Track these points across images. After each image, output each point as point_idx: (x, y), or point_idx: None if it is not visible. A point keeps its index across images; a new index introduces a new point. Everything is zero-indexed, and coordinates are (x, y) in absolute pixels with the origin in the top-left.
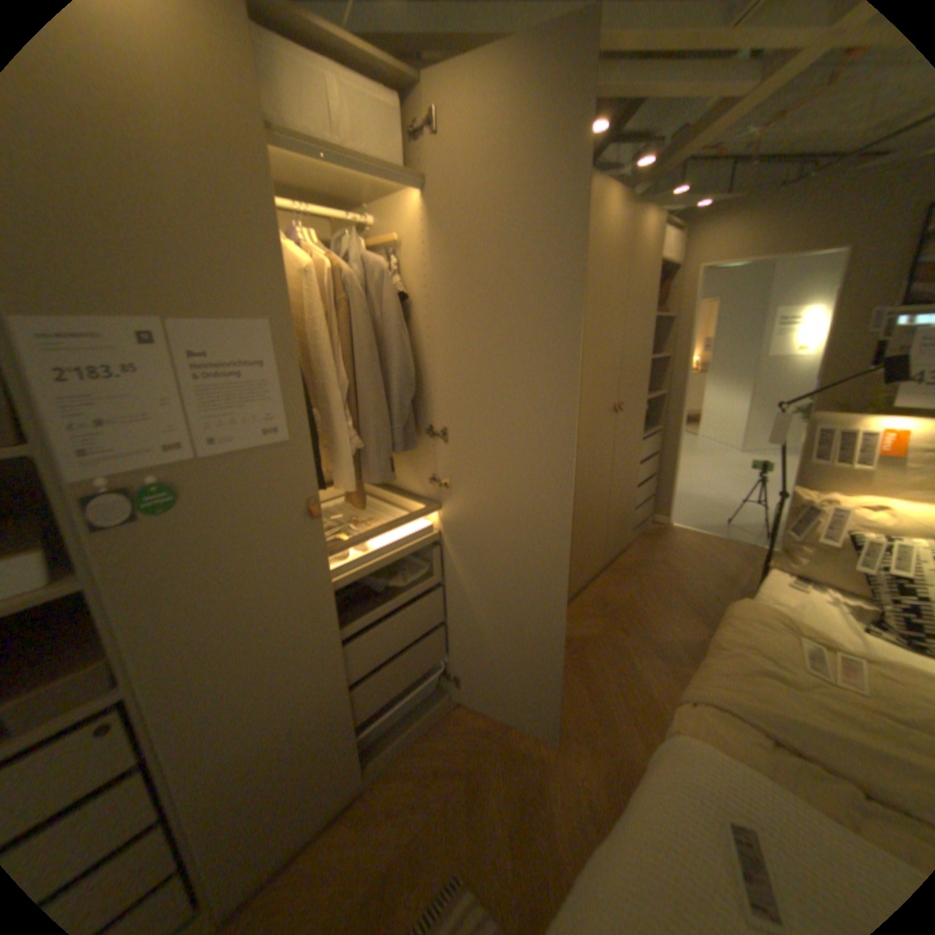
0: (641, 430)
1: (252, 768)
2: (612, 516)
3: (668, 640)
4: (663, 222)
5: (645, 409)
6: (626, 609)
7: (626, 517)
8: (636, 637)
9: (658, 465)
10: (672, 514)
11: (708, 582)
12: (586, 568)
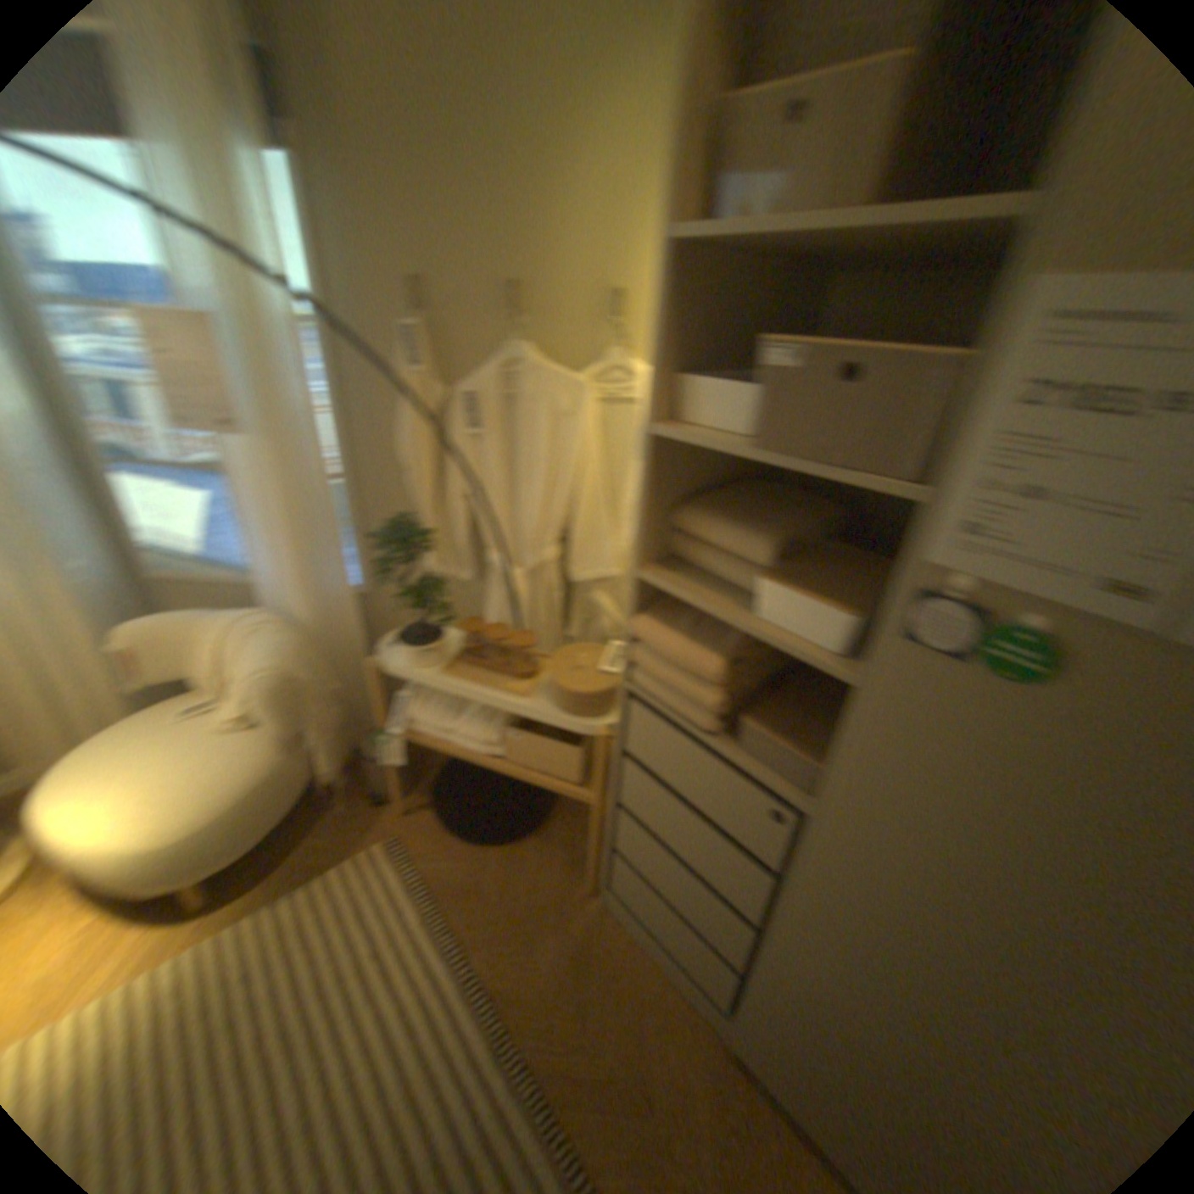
0: None
1: (843, 1033)
2: None
3: None
4: None
5: None
6: None
7: None
8: None
9: None
10: None
11: None
12: None
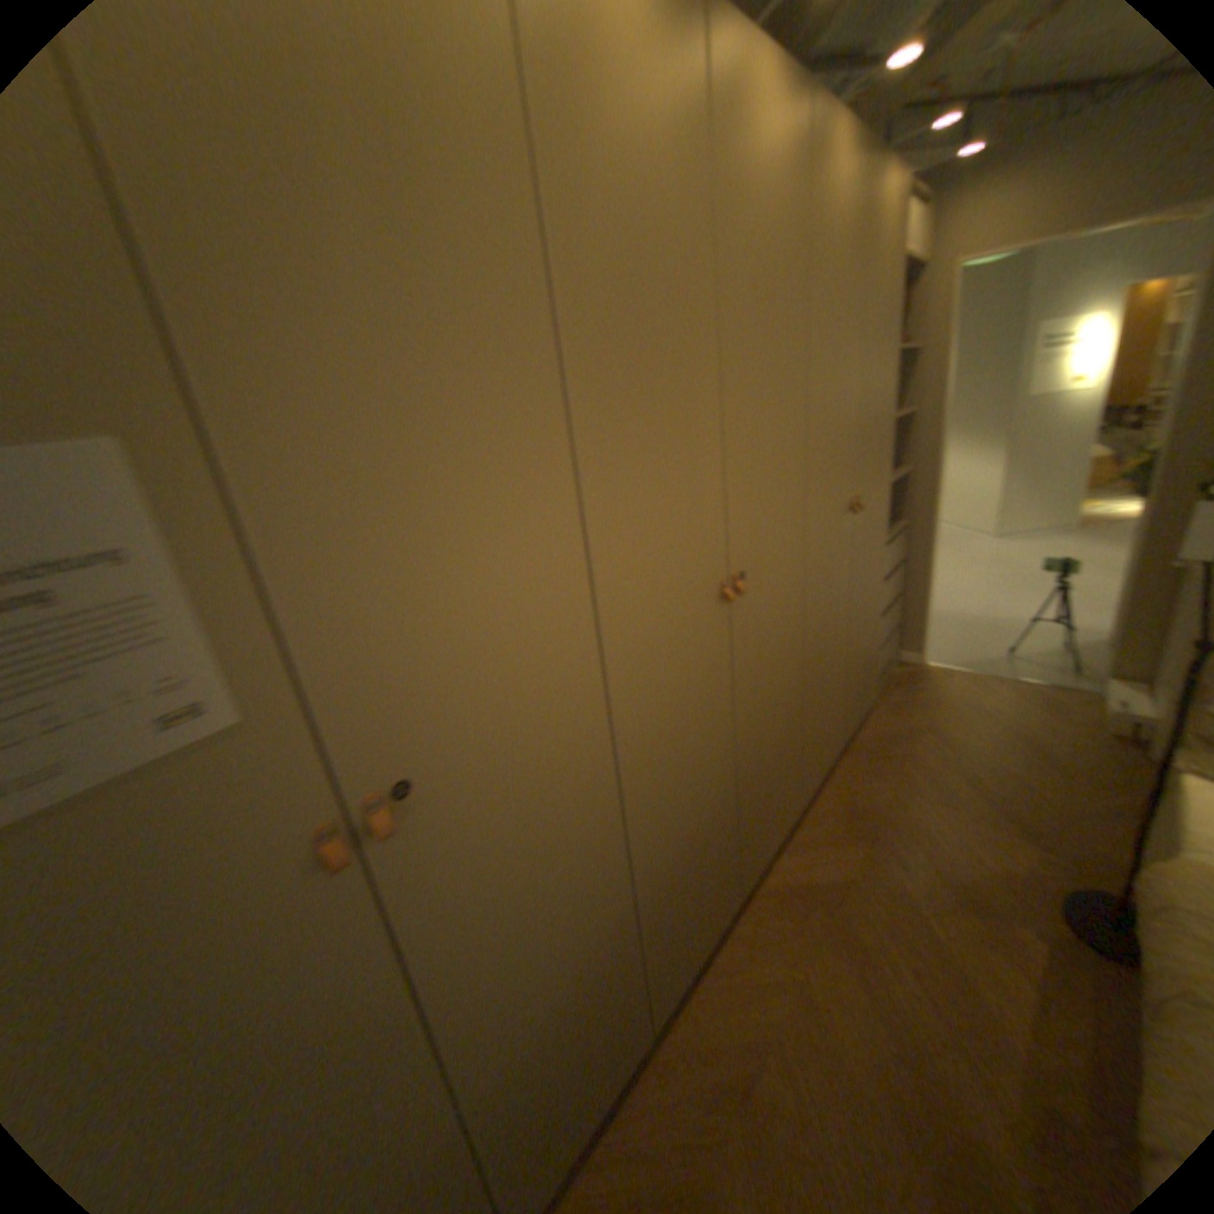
0: (878, 531)
1: None
2: (852, 672)
3: (976, 875)
4: (901, 191)
5: (884, 498)
6: (894, 822)
7: (869, 669)
8: (922, 875)
9: (900, 579)
10: (923, 646)
11: (1008, 759)
12: (823, 760)
